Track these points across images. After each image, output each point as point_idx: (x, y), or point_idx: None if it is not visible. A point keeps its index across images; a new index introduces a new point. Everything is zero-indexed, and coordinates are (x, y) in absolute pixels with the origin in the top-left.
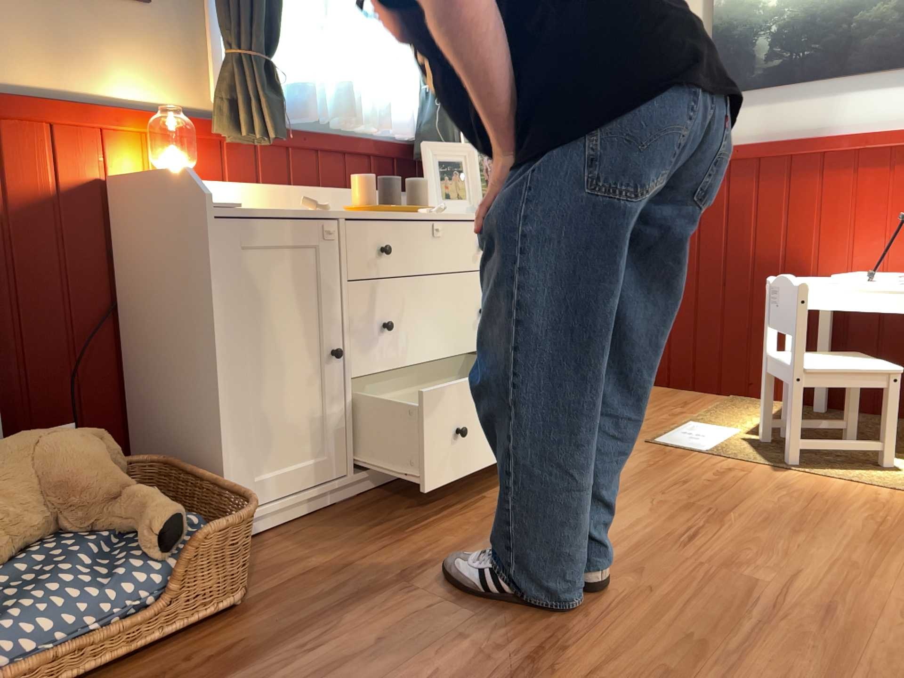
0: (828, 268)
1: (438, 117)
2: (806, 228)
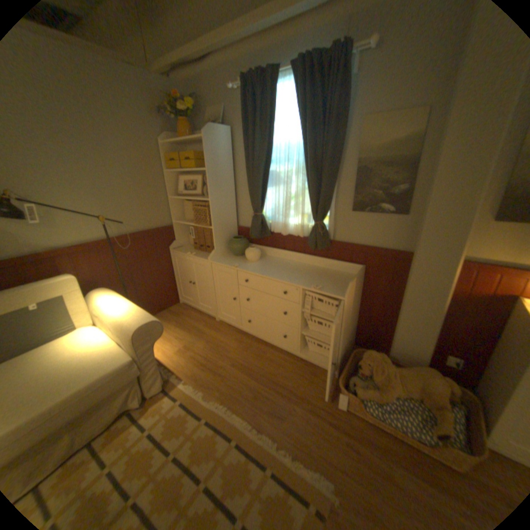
0: None
1: None
2: None
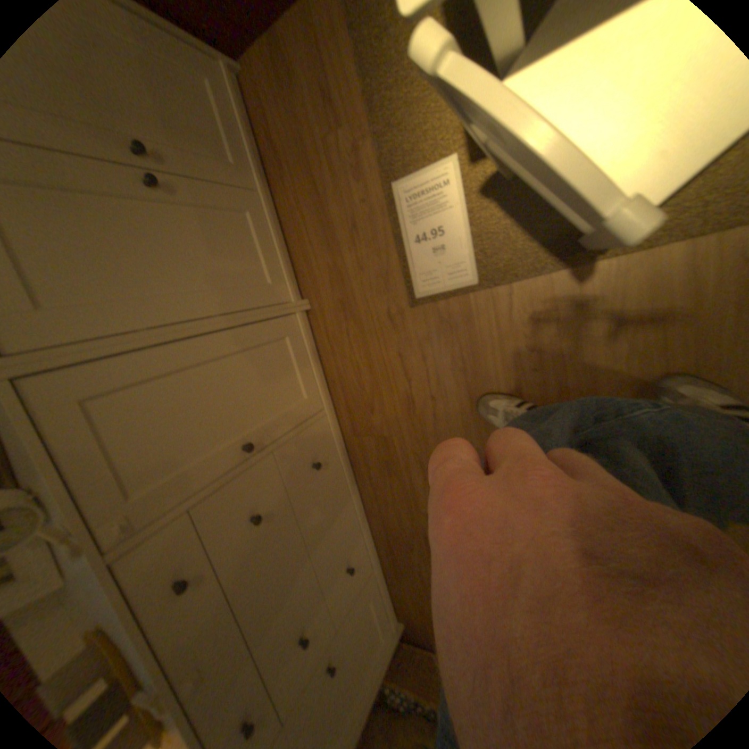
0: None
1: None
2: None
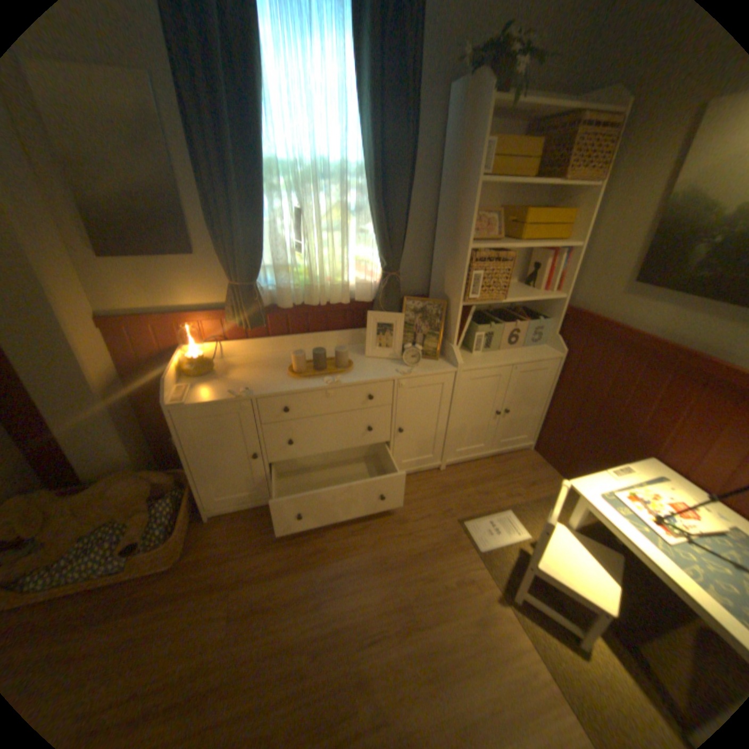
0: (675, 461)
1: (383, 294)
2: (671, 423)
